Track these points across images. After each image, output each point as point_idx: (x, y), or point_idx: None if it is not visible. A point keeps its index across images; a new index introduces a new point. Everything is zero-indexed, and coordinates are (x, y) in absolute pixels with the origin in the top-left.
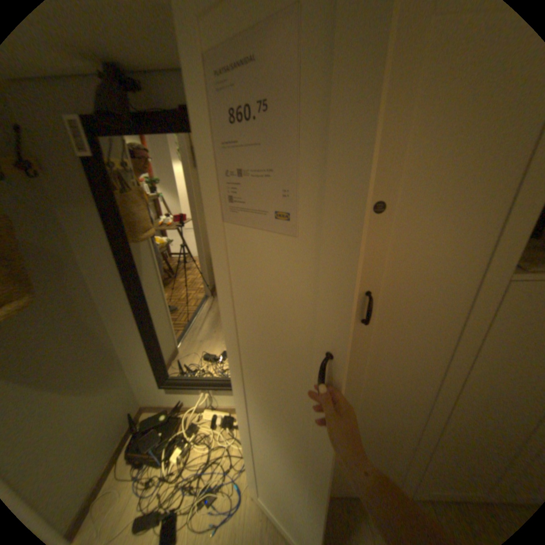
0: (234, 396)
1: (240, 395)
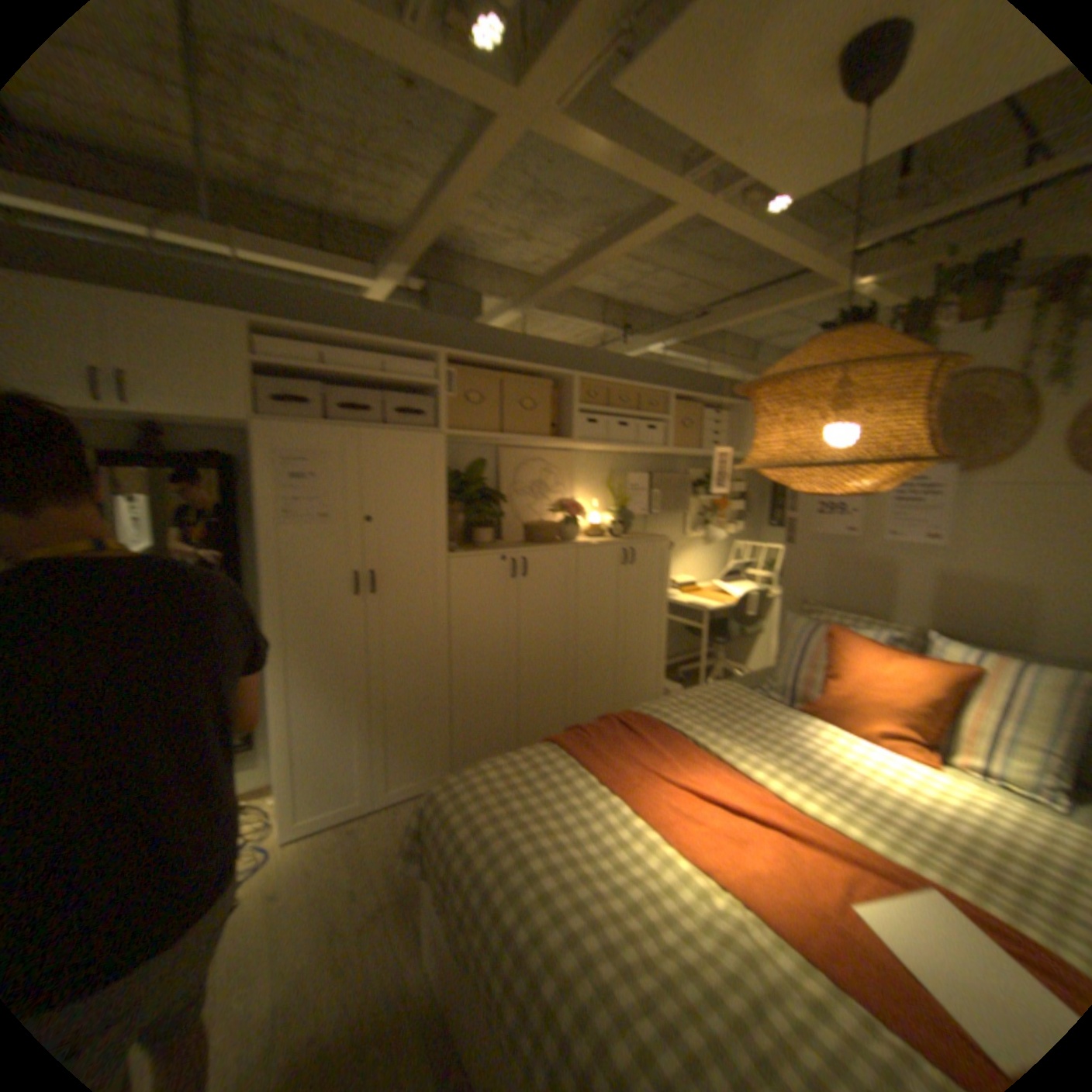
0: (266, 682)
1: (272, 680)
